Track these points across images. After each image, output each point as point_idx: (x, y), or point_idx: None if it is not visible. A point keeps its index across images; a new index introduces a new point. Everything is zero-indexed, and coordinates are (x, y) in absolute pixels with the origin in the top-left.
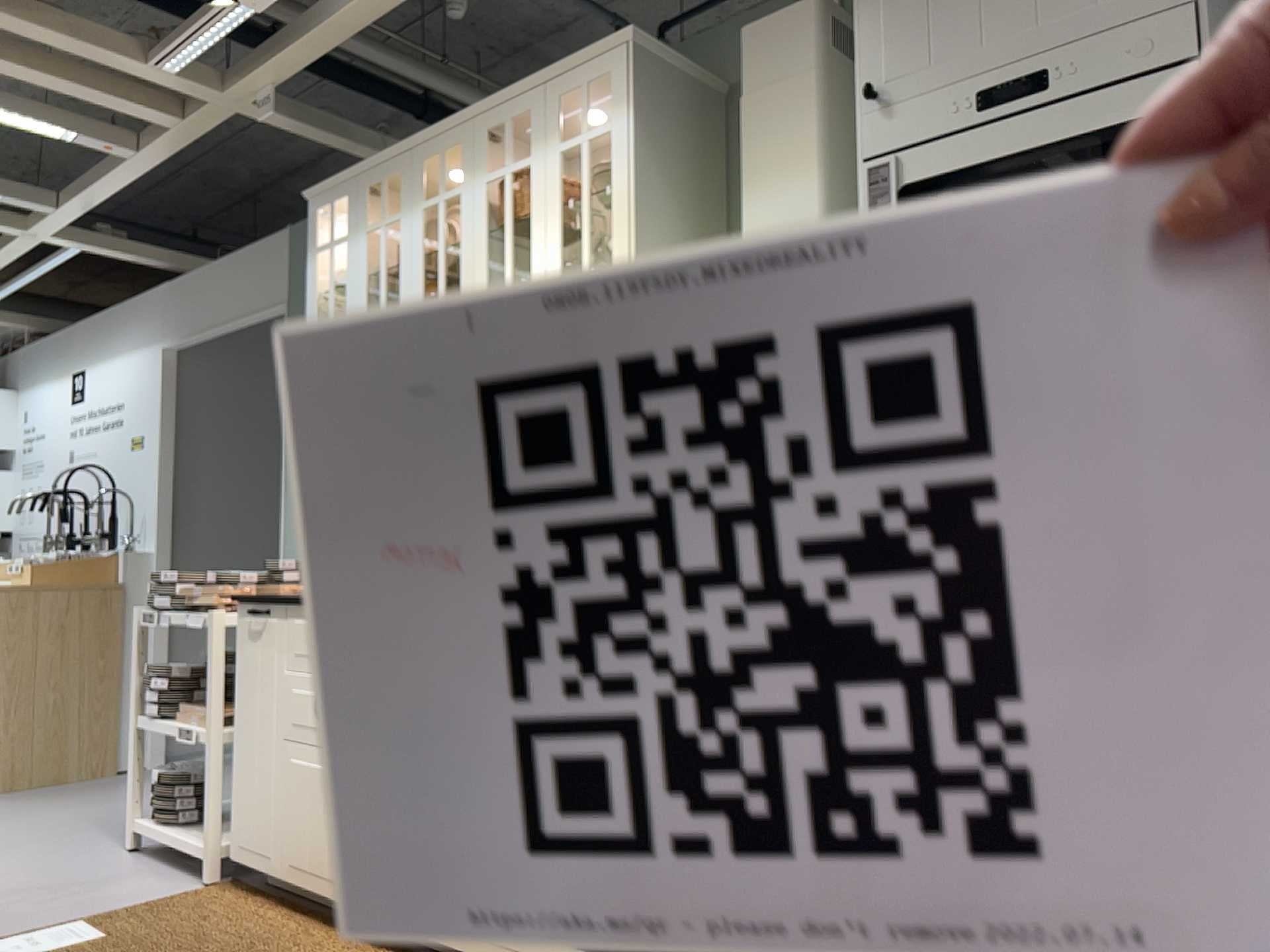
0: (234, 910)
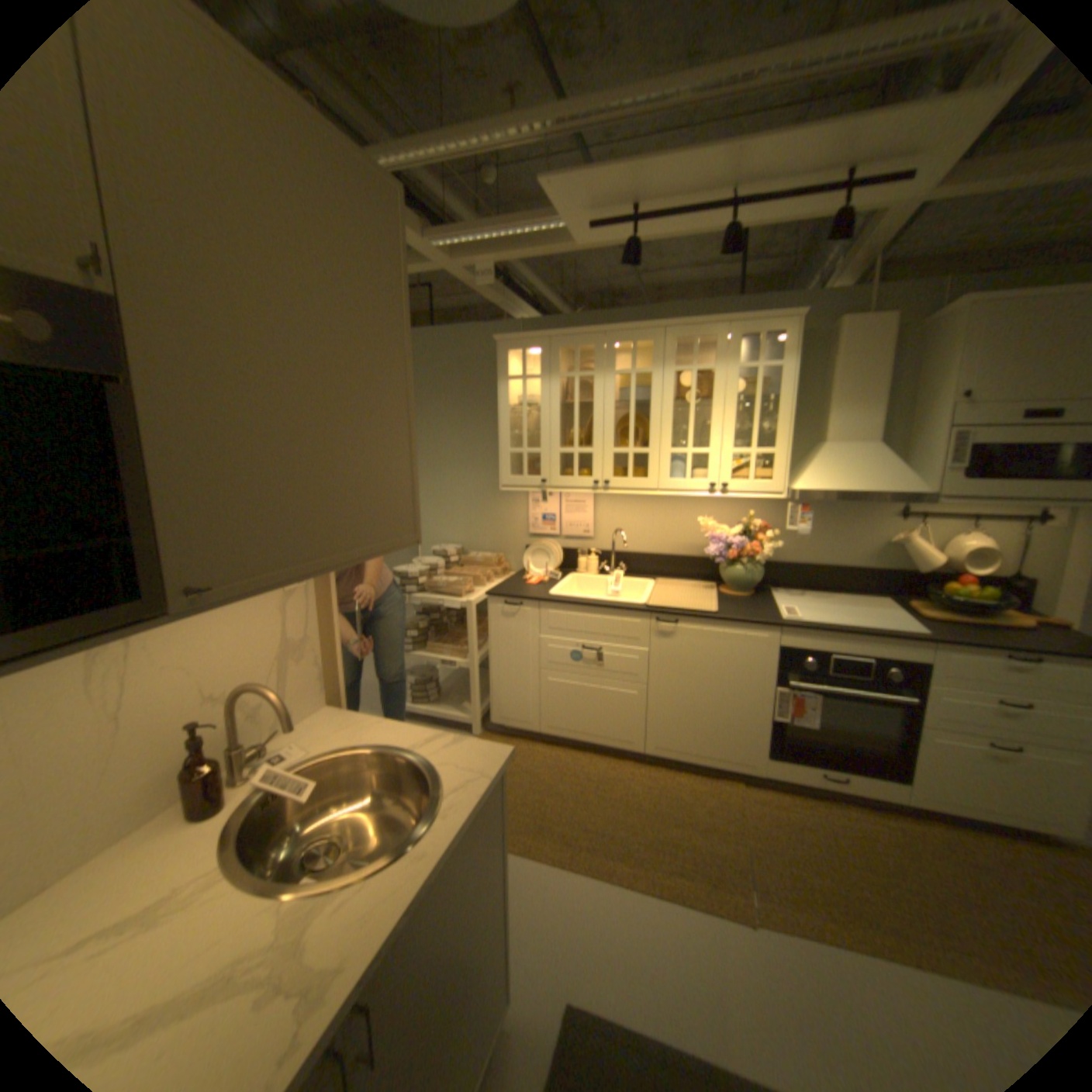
0: (518, 752)
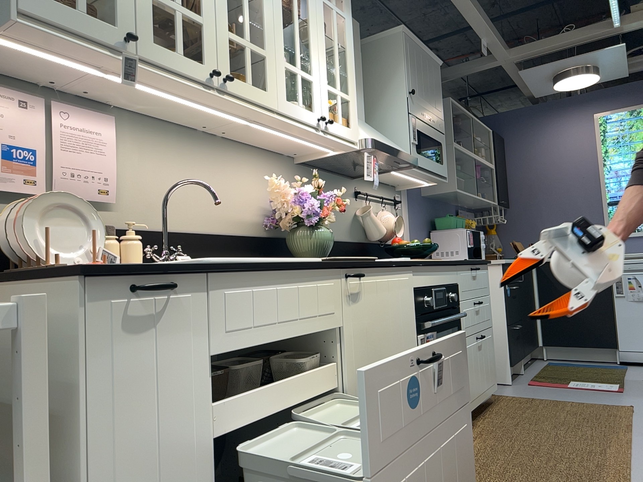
0: None
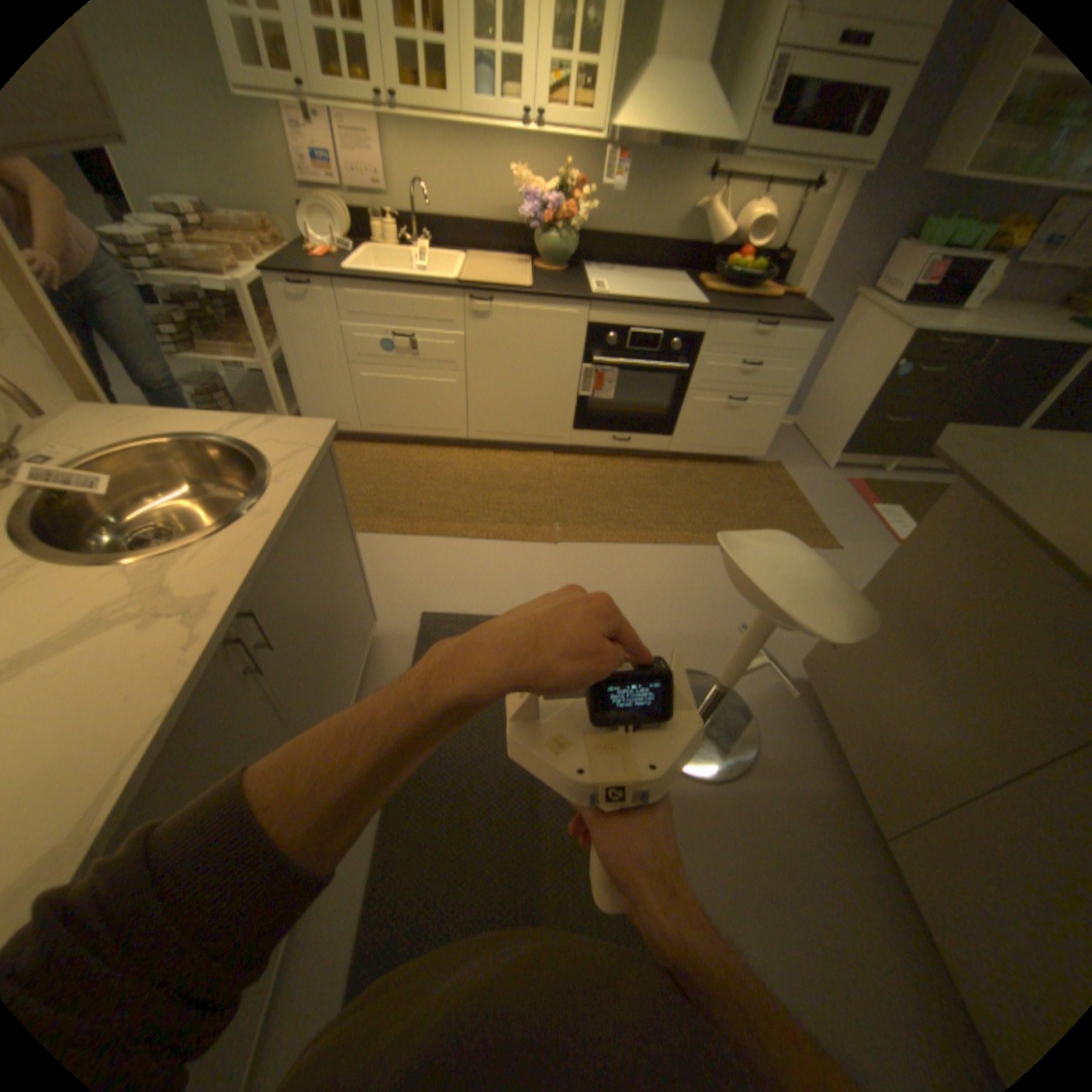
0: (343, 453)
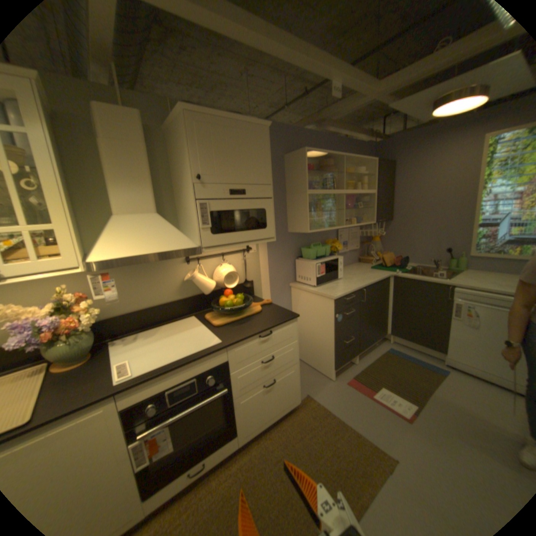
0: None
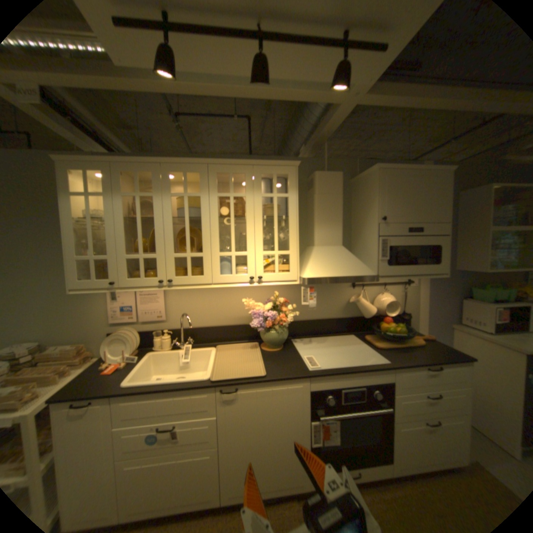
0: None
